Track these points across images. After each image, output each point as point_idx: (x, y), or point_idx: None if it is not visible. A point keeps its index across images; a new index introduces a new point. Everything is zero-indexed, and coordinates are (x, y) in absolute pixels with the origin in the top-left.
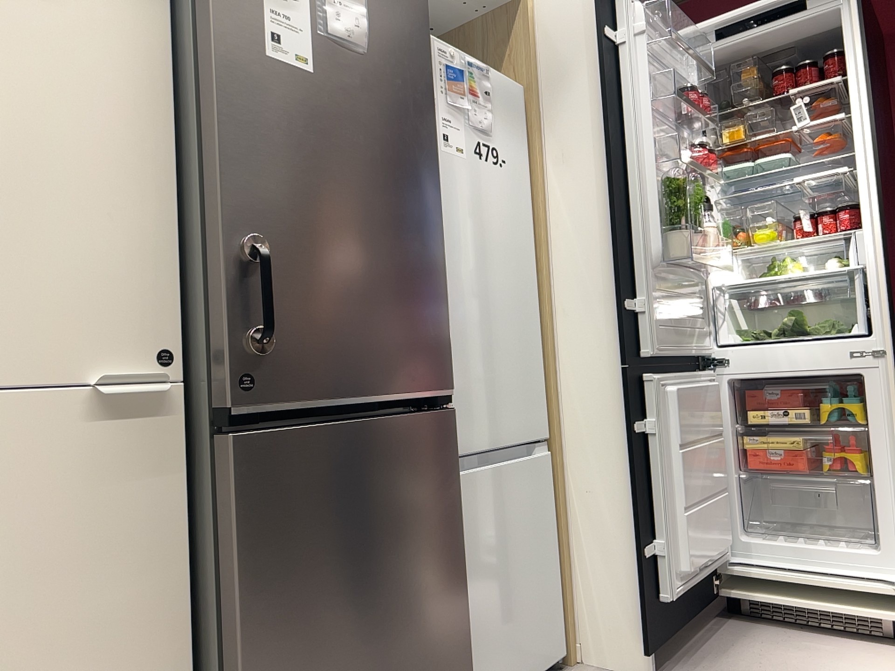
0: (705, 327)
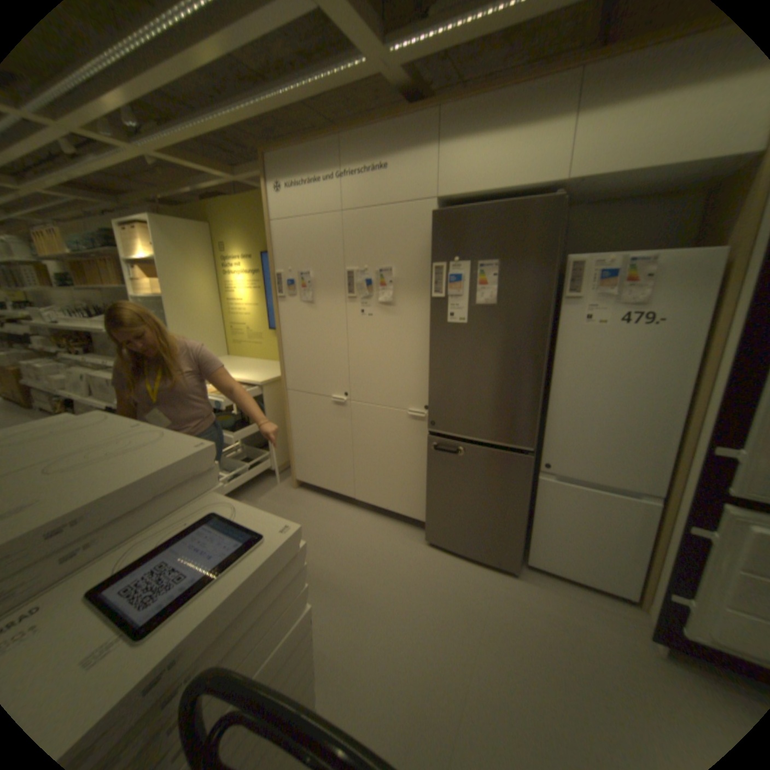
0: None
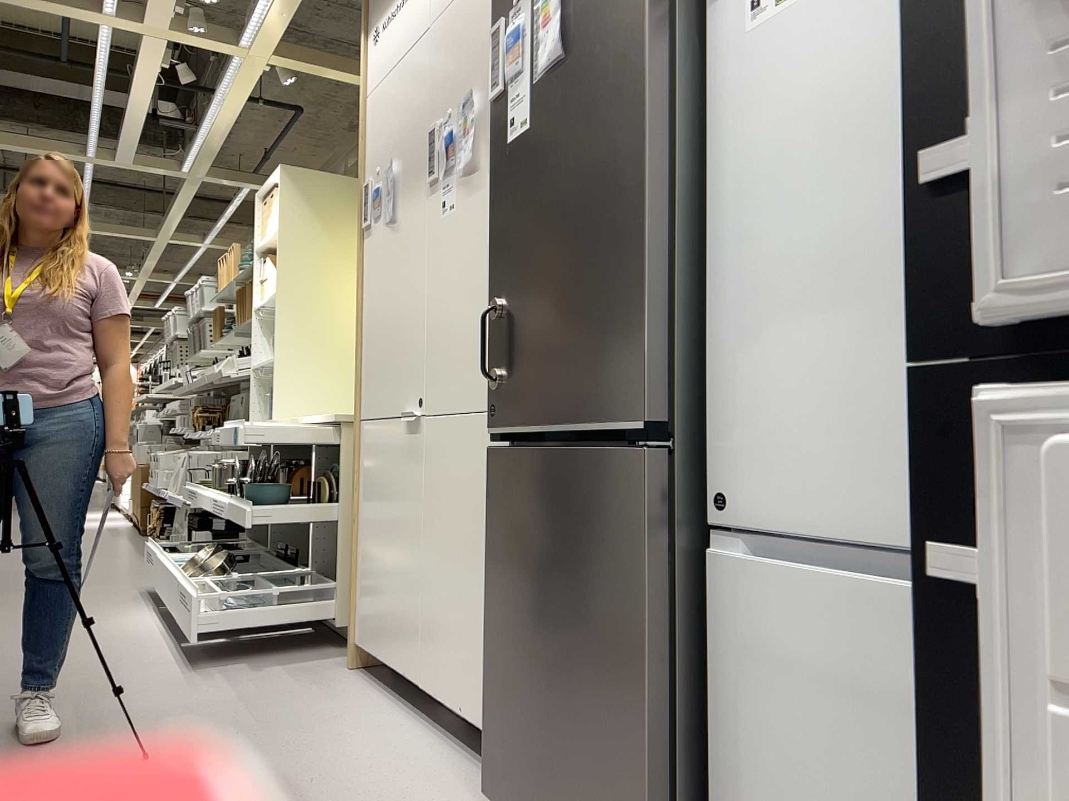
0: None
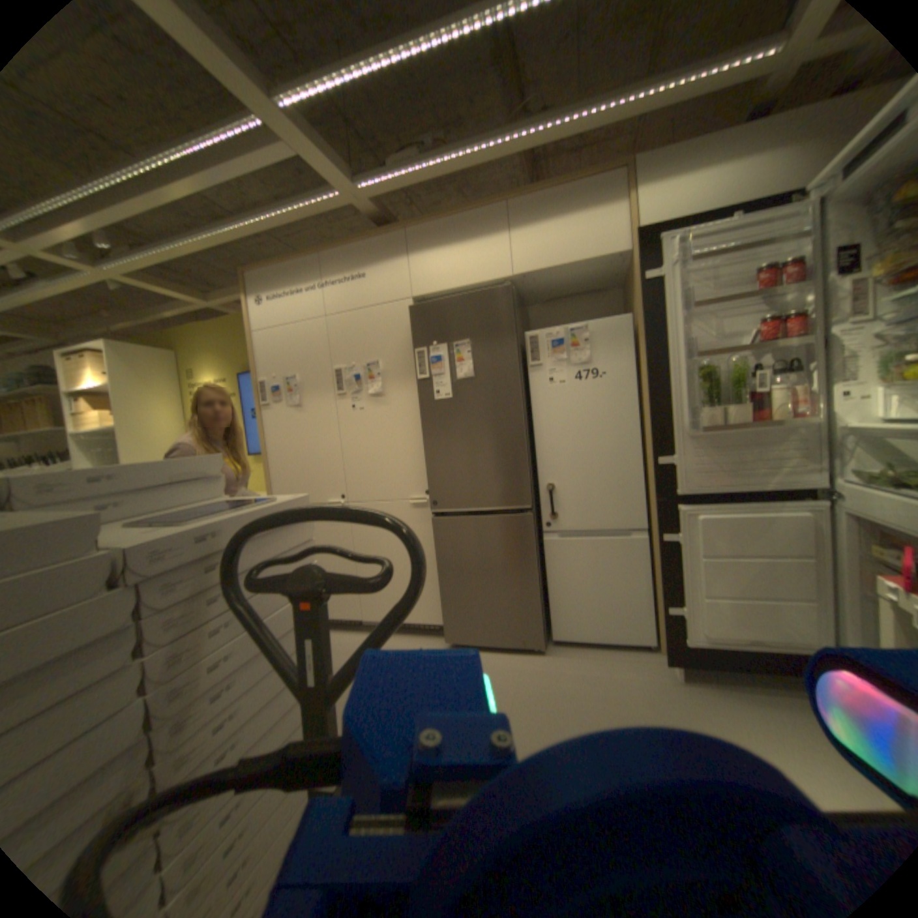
0: (806, 466)
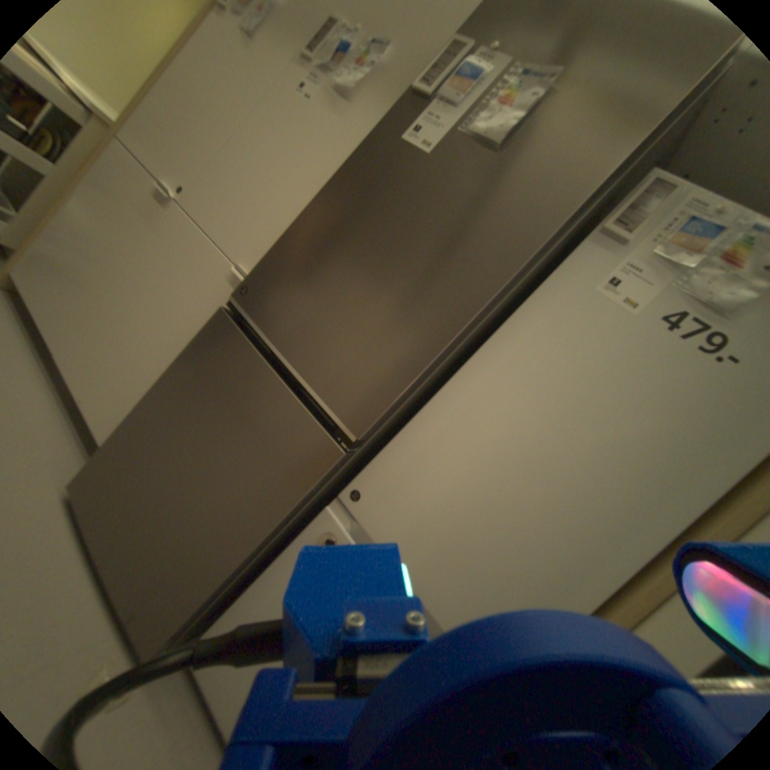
0: None
